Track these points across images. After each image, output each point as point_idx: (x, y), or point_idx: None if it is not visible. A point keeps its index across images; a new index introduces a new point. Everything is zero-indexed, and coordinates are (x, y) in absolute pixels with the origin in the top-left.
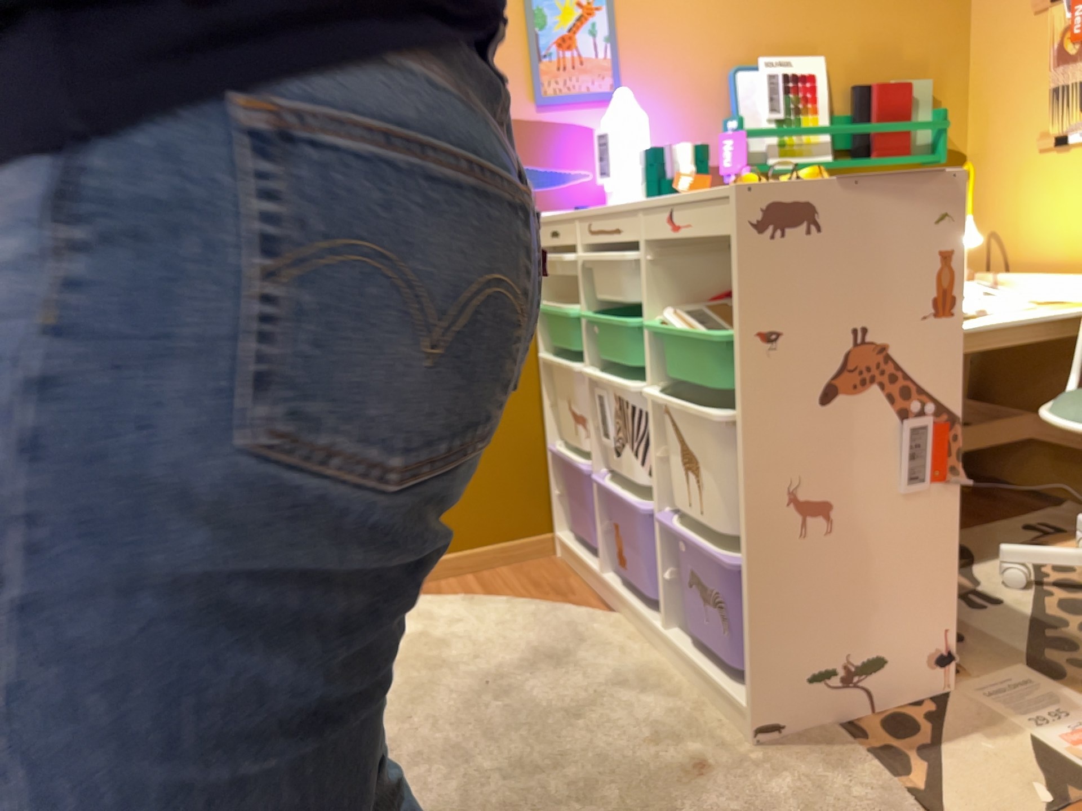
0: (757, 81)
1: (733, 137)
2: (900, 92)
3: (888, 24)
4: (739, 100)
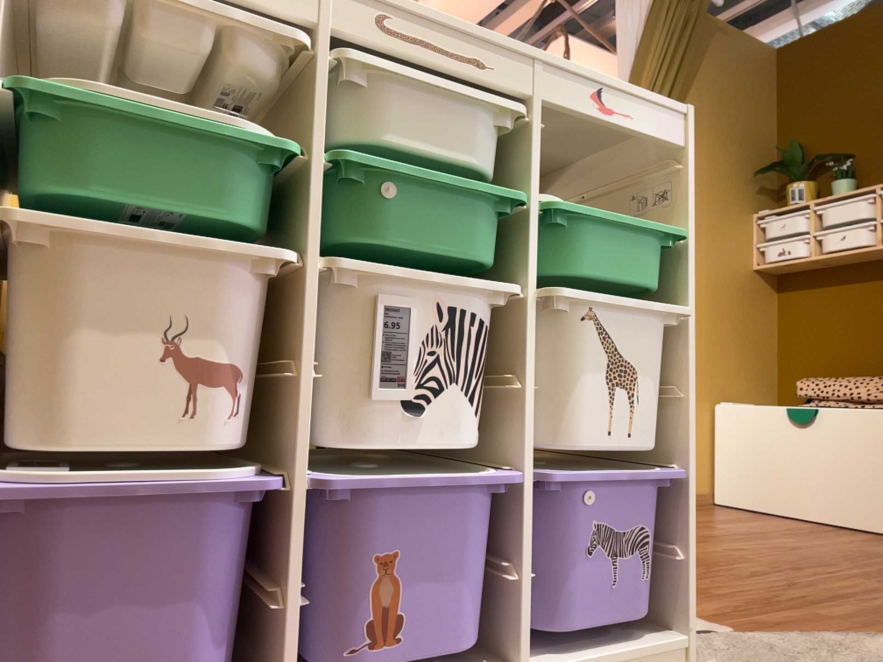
0: None
1: None
2: None
3: None
4: None
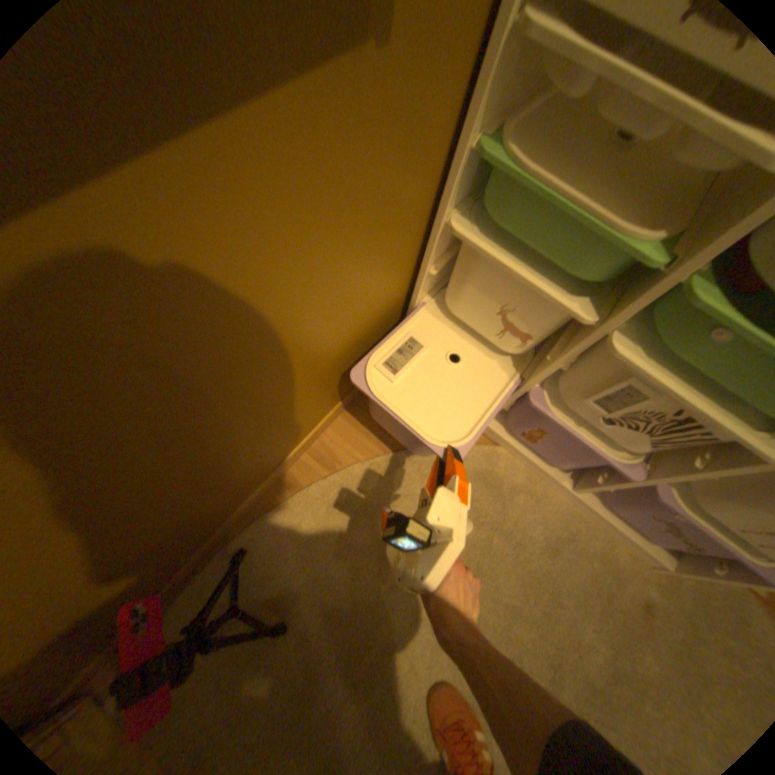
0: None
1: None
2: None
3: None
4: None
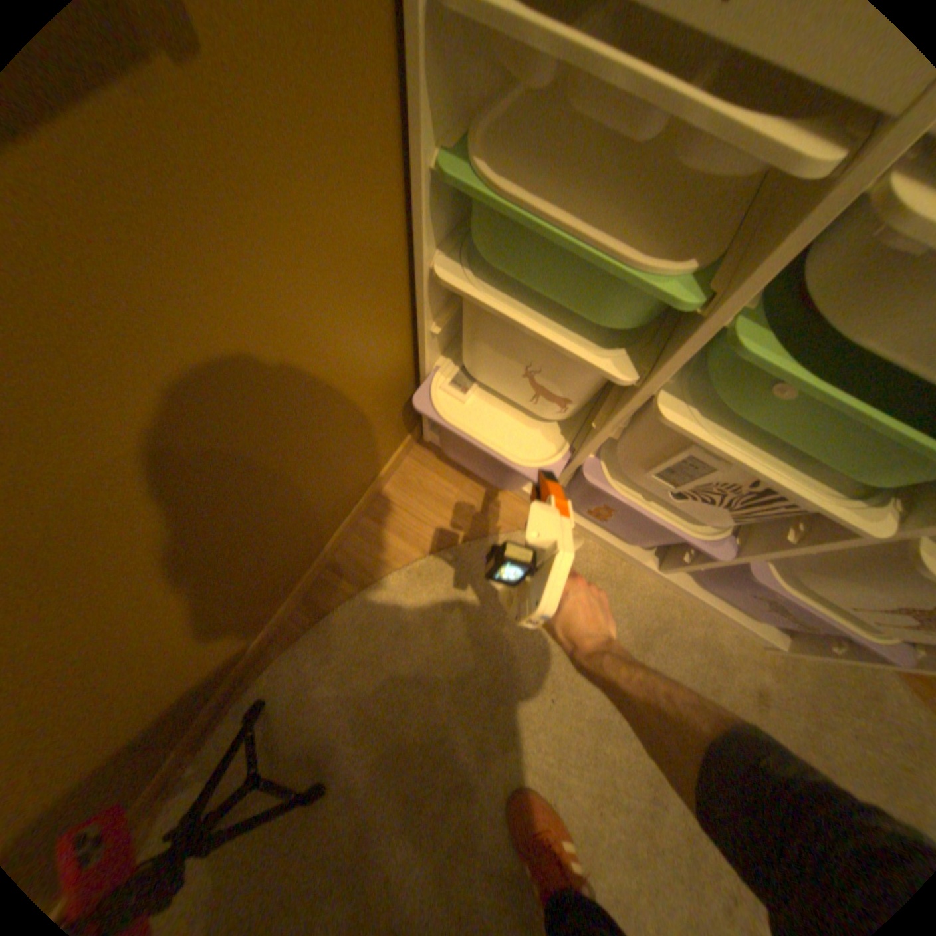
0: None
1: None
2: None
3: None
4: None
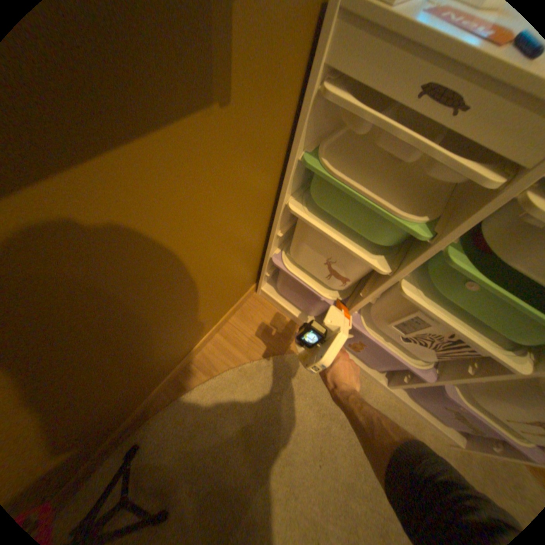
0: None
1: None
2: None
3: None
4: None
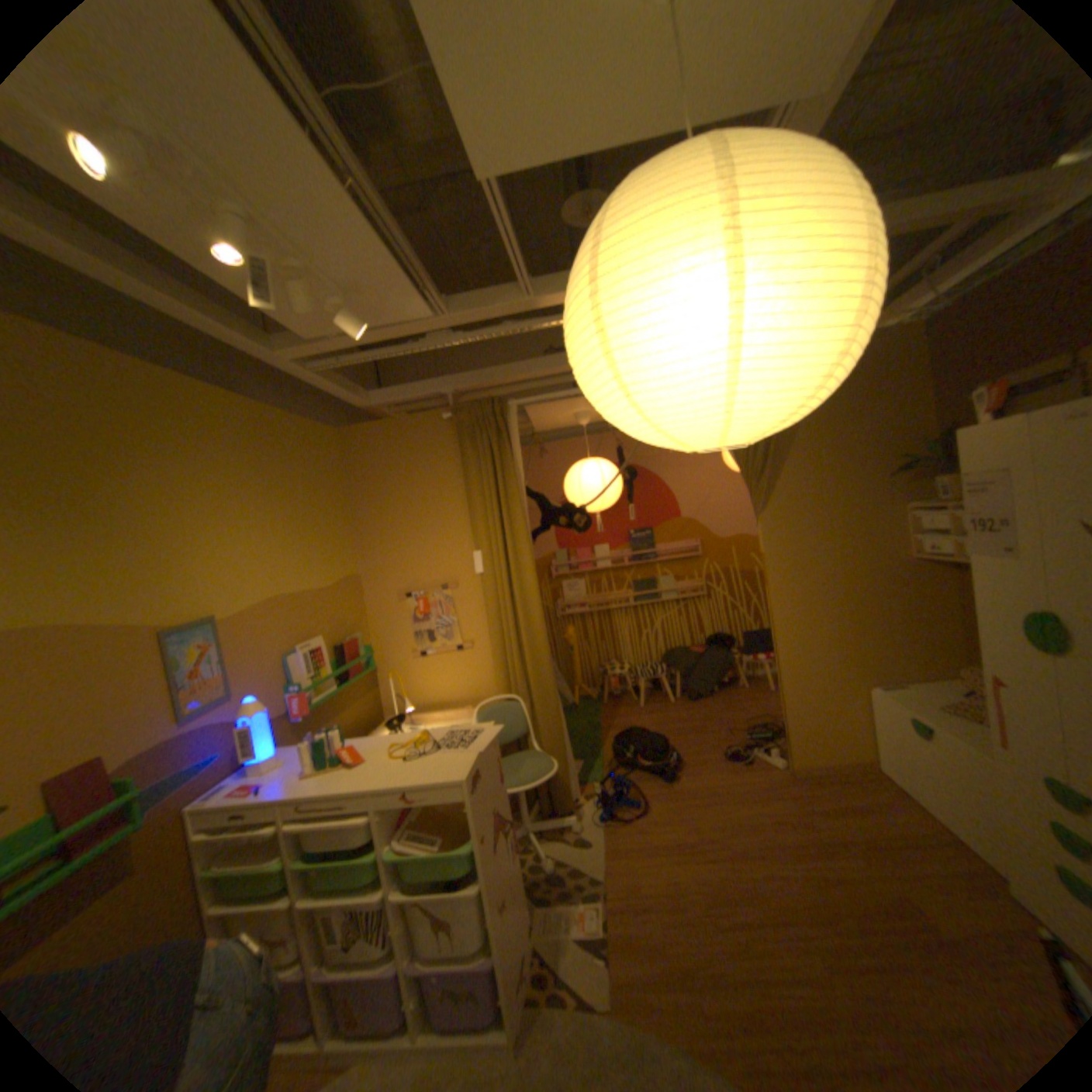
0: (298, 658)
1: (299, 697)
2: (355, 644)
3: (339, 610)
4: (292, 672)
